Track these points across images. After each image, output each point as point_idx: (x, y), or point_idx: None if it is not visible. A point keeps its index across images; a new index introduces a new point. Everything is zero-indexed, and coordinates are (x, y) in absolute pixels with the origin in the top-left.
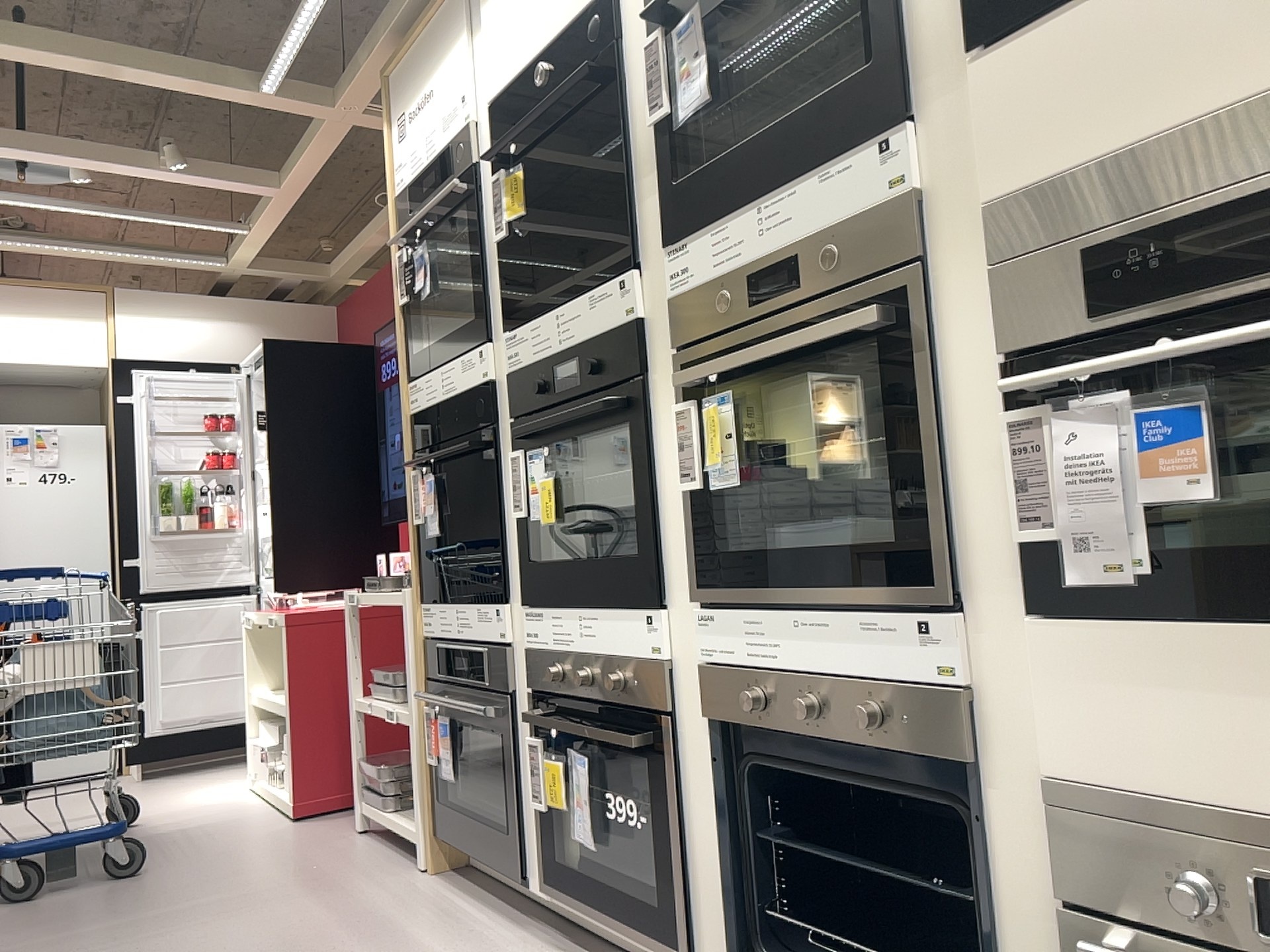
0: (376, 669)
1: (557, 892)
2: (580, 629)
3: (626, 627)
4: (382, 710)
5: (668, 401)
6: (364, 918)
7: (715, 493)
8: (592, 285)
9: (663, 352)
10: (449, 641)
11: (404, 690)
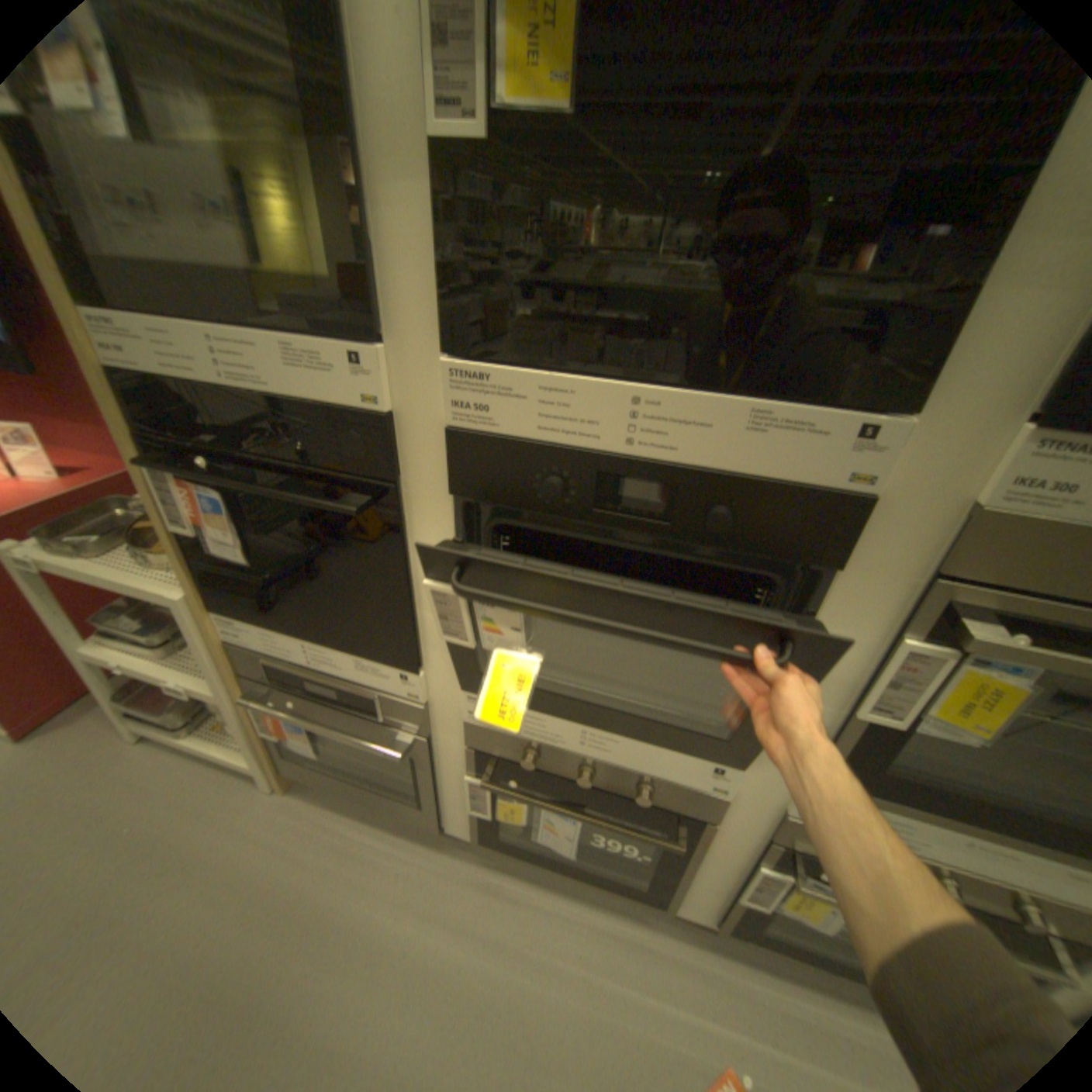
0: (98, 618)
1: (494, 849)
2: (584, 739)
3: (674, 763)
4: (147, 678)
5: (868, 612)
6: (271, 907)
7: (920, 735)
8: (769, 388)
9: (899, 556)
10: (291, 665)
11: (167, 646)
